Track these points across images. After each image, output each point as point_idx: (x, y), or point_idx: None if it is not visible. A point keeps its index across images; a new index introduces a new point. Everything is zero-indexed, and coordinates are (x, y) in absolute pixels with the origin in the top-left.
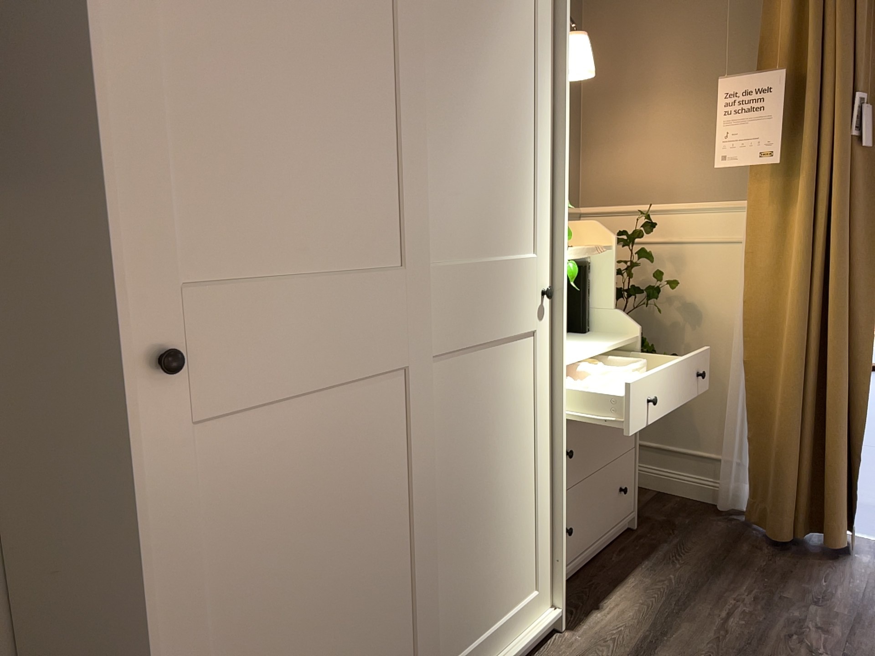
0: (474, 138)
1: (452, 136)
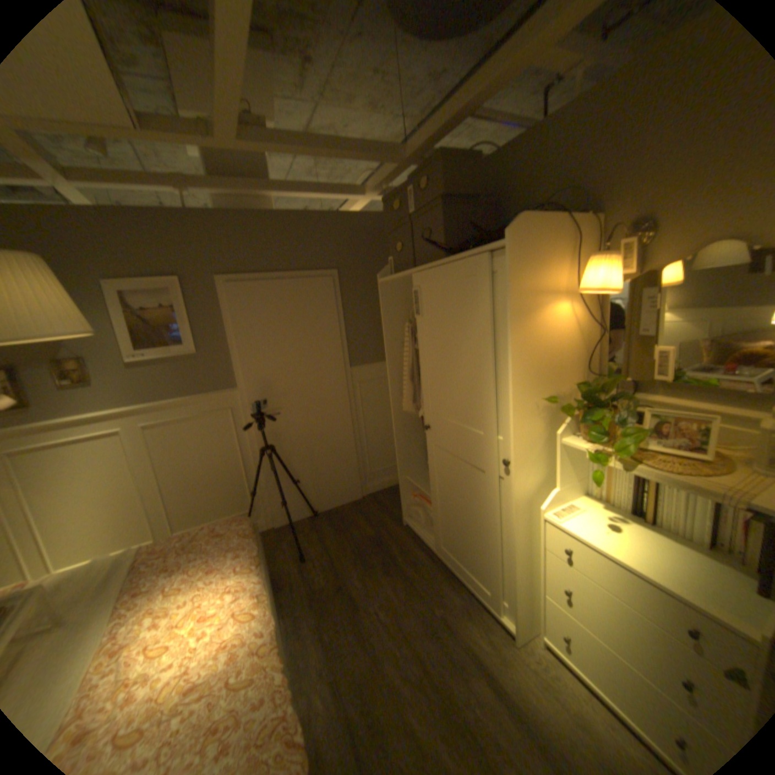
0: (463, 376)
1: (454, 375)
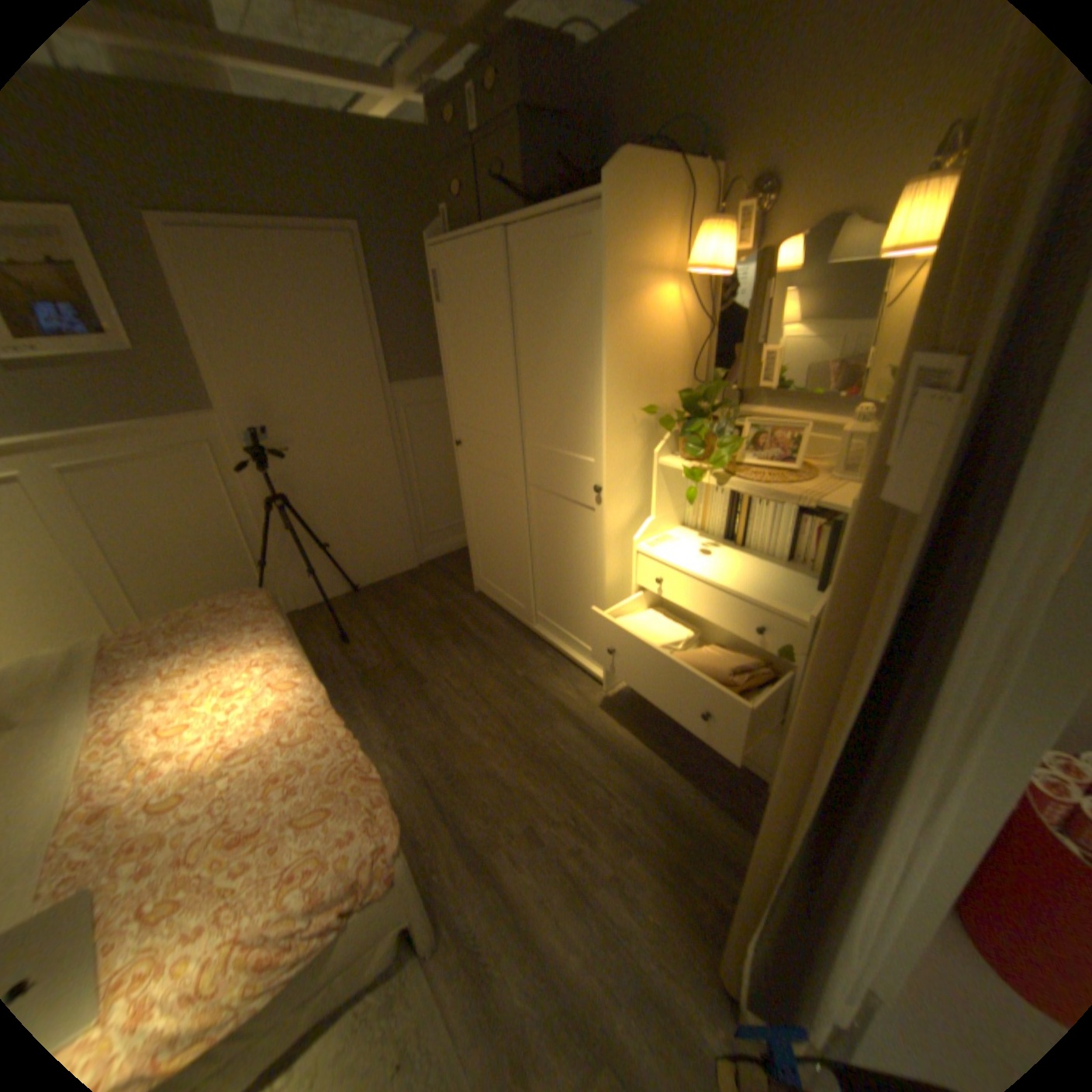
0: (548, 384)
1: (536, 384)
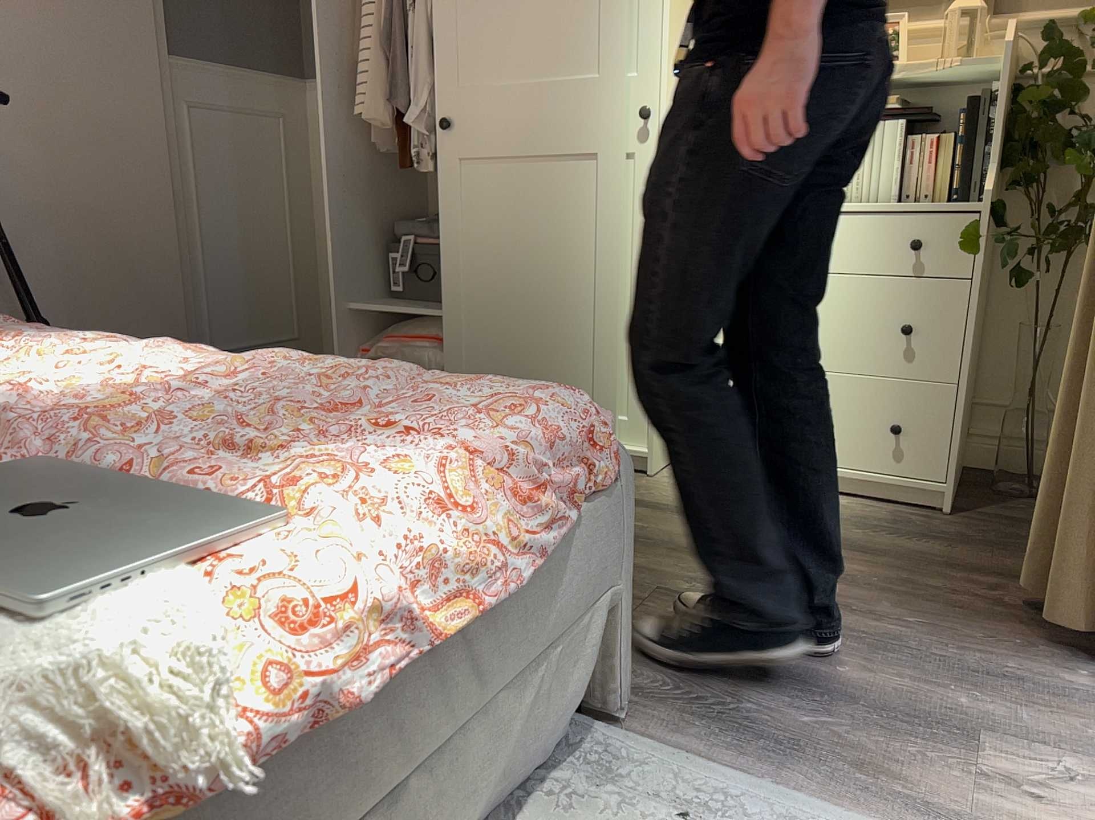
0: None
1: None
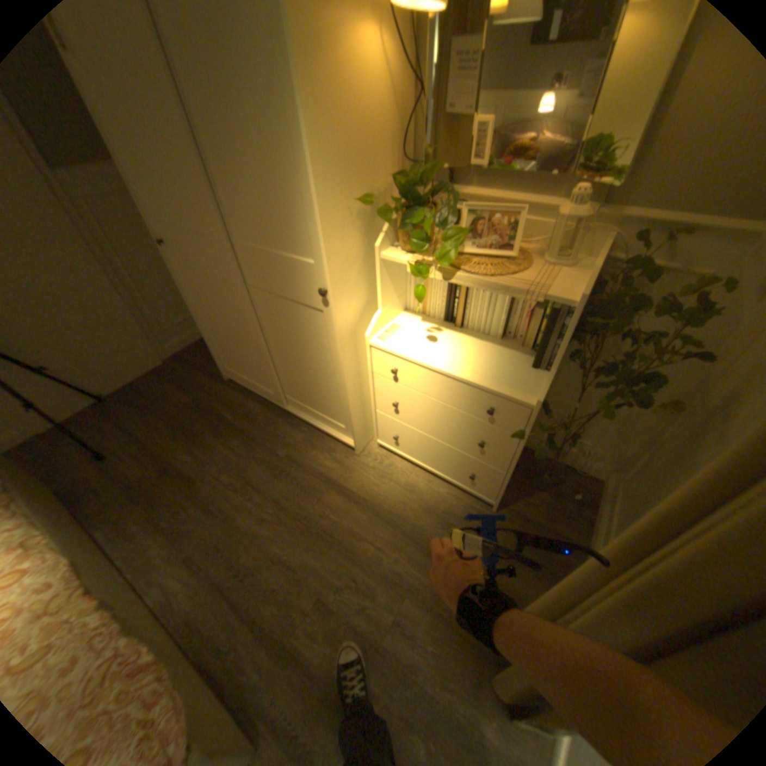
0: (242, 170)
1: (228, 170)
